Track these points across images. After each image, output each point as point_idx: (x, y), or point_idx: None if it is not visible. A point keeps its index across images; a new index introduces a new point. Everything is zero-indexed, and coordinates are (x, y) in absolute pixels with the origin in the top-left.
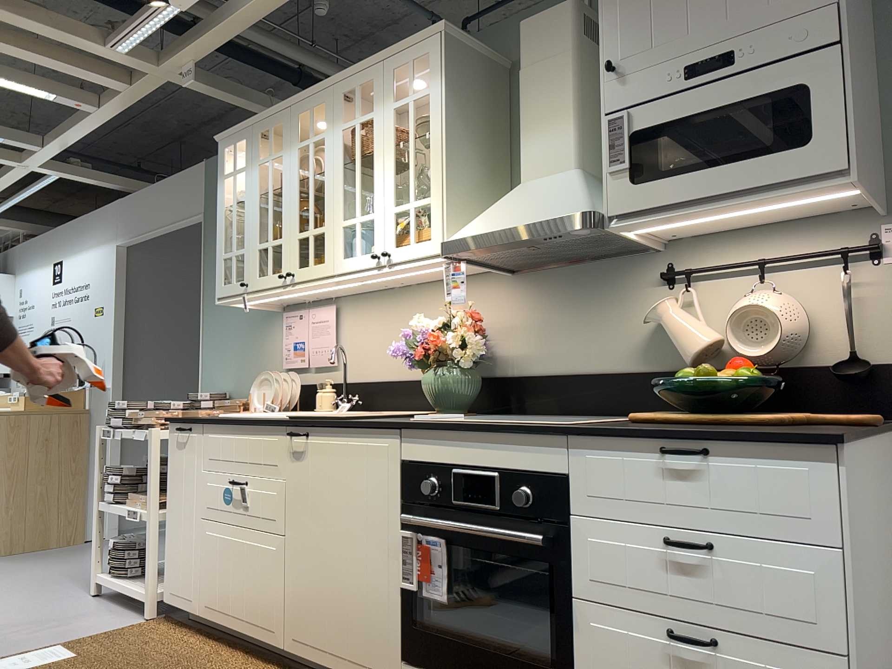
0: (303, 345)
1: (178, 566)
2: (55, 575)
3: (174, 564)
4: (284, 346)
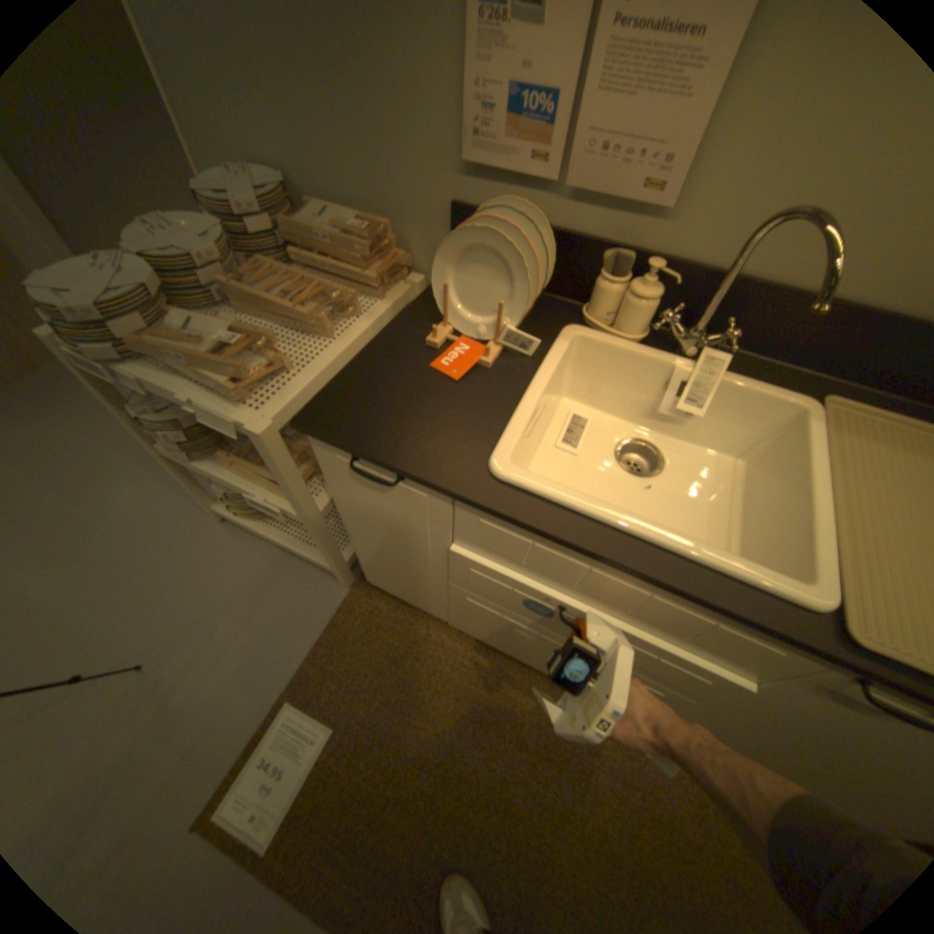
0: (552, 100)
1: (396, 581)
2: (116, 463)
3: (385, 576)
4: (471, 85)
